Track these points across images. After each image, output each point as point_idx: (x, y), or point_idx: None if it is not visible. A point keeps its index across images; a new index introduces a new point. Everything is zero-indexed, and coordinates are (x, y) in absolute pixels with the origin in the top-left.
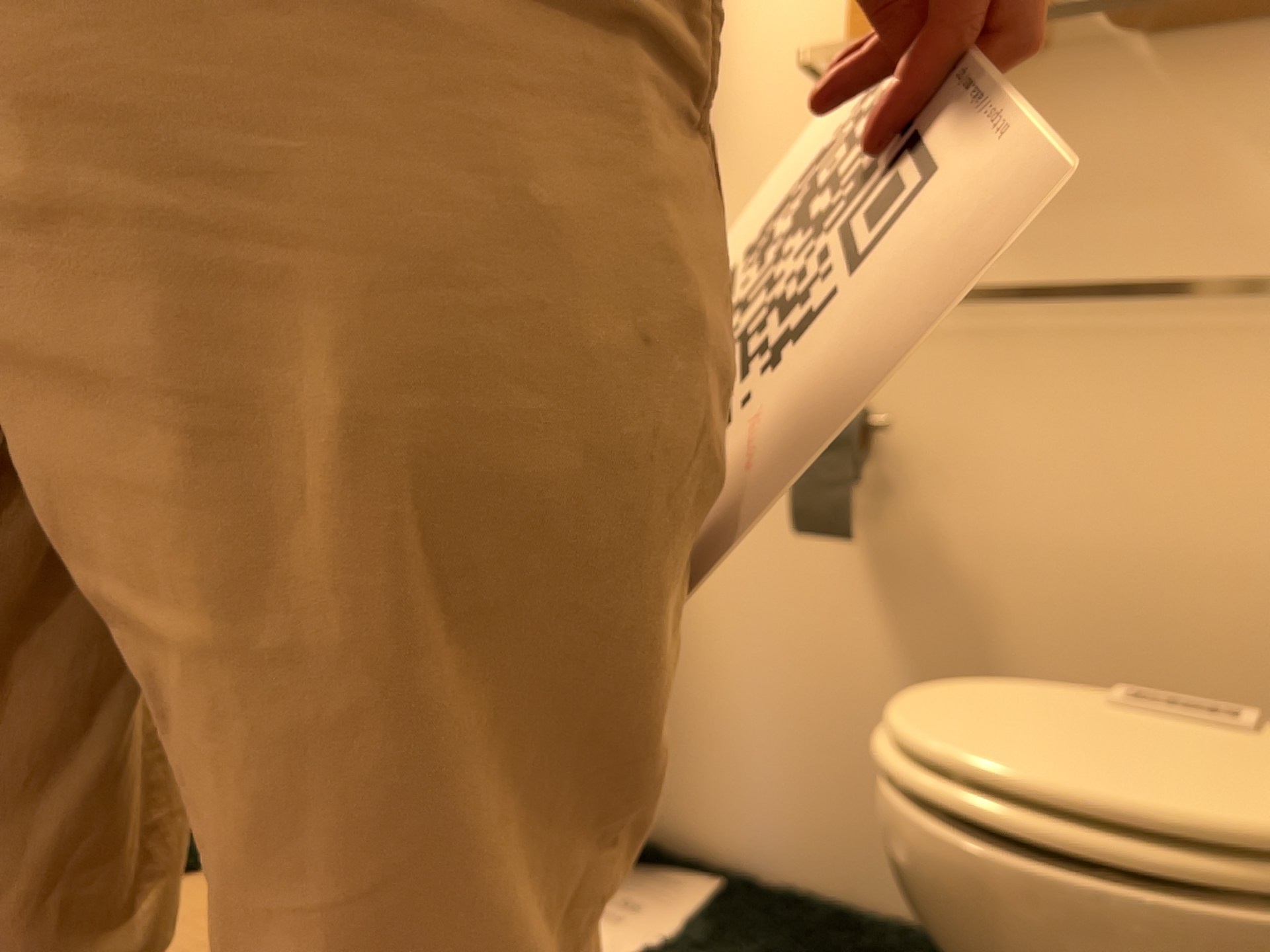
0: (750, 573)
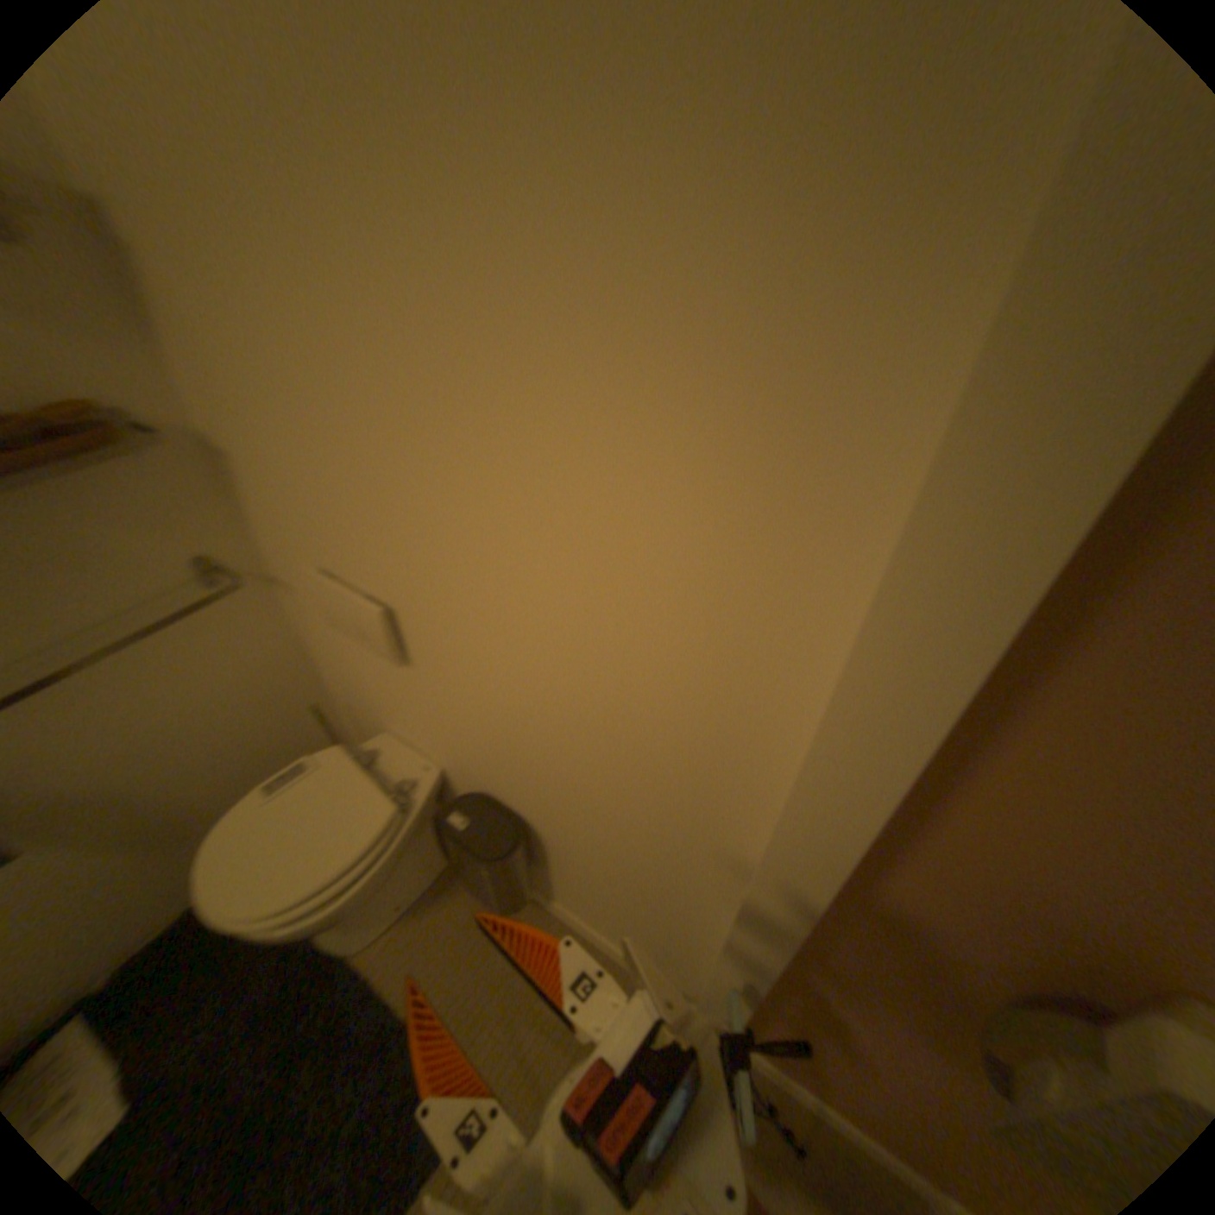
0: None
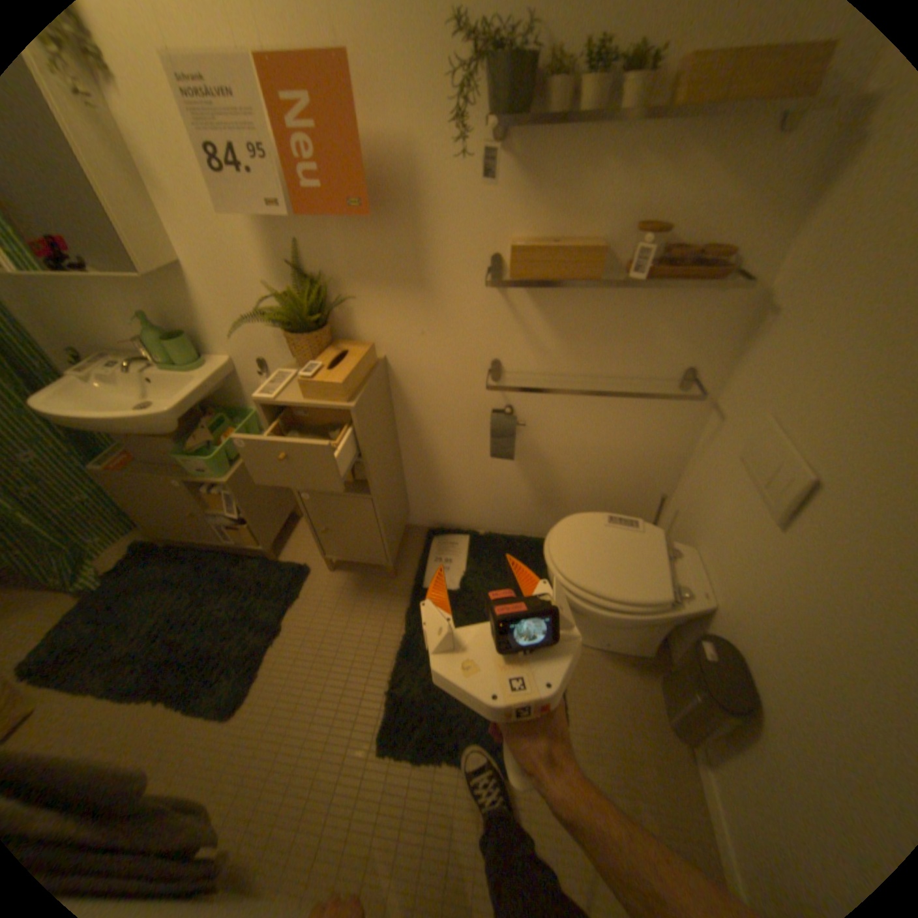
0: (467, 456)
